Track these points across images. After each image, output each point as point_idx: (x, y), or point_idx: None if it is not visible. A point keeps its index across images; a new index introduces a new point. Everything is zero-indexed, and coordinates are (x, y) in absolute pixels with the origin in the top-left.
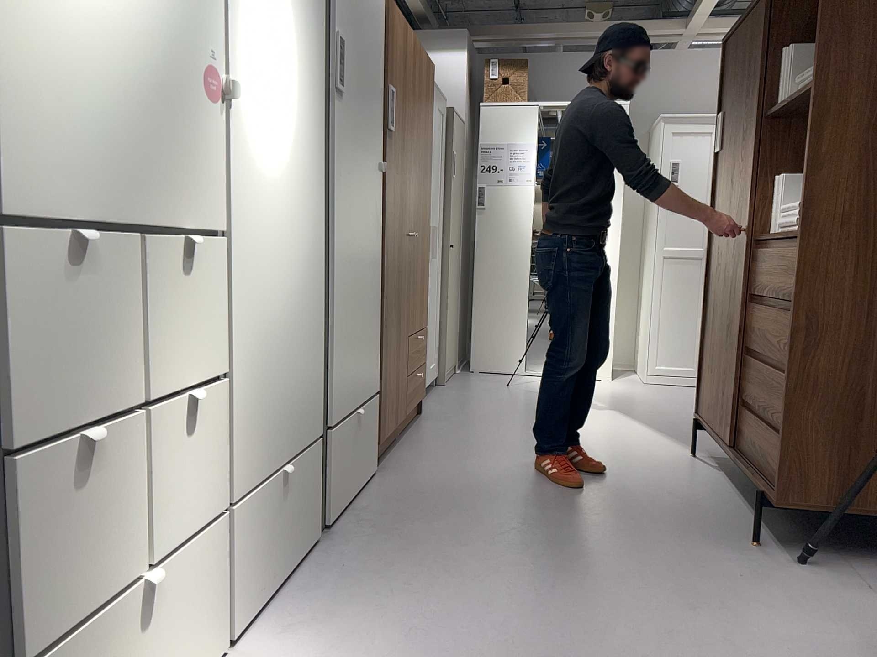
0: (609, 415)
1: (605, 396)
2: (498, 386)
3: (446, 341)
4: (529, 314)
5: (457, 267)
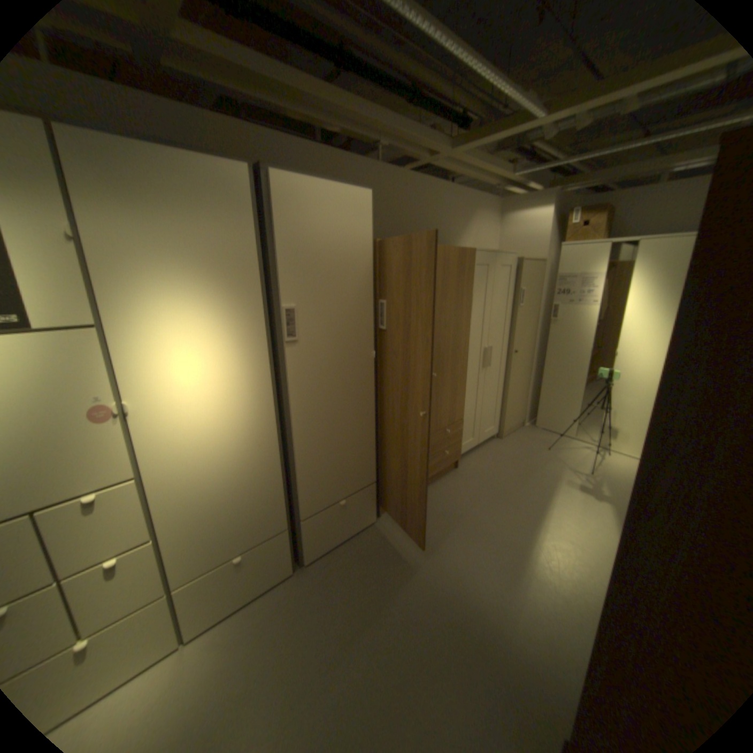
0: (601, 510)
1: (623, 482)
2: (541, 447)
3: (506, 413)
4: (585, 397)
5: (527, 362)
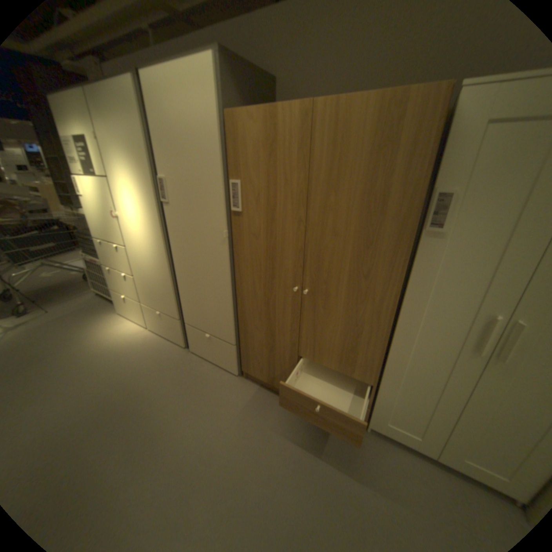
0: None
1: None
2: None
3: None
4: None
5: None
